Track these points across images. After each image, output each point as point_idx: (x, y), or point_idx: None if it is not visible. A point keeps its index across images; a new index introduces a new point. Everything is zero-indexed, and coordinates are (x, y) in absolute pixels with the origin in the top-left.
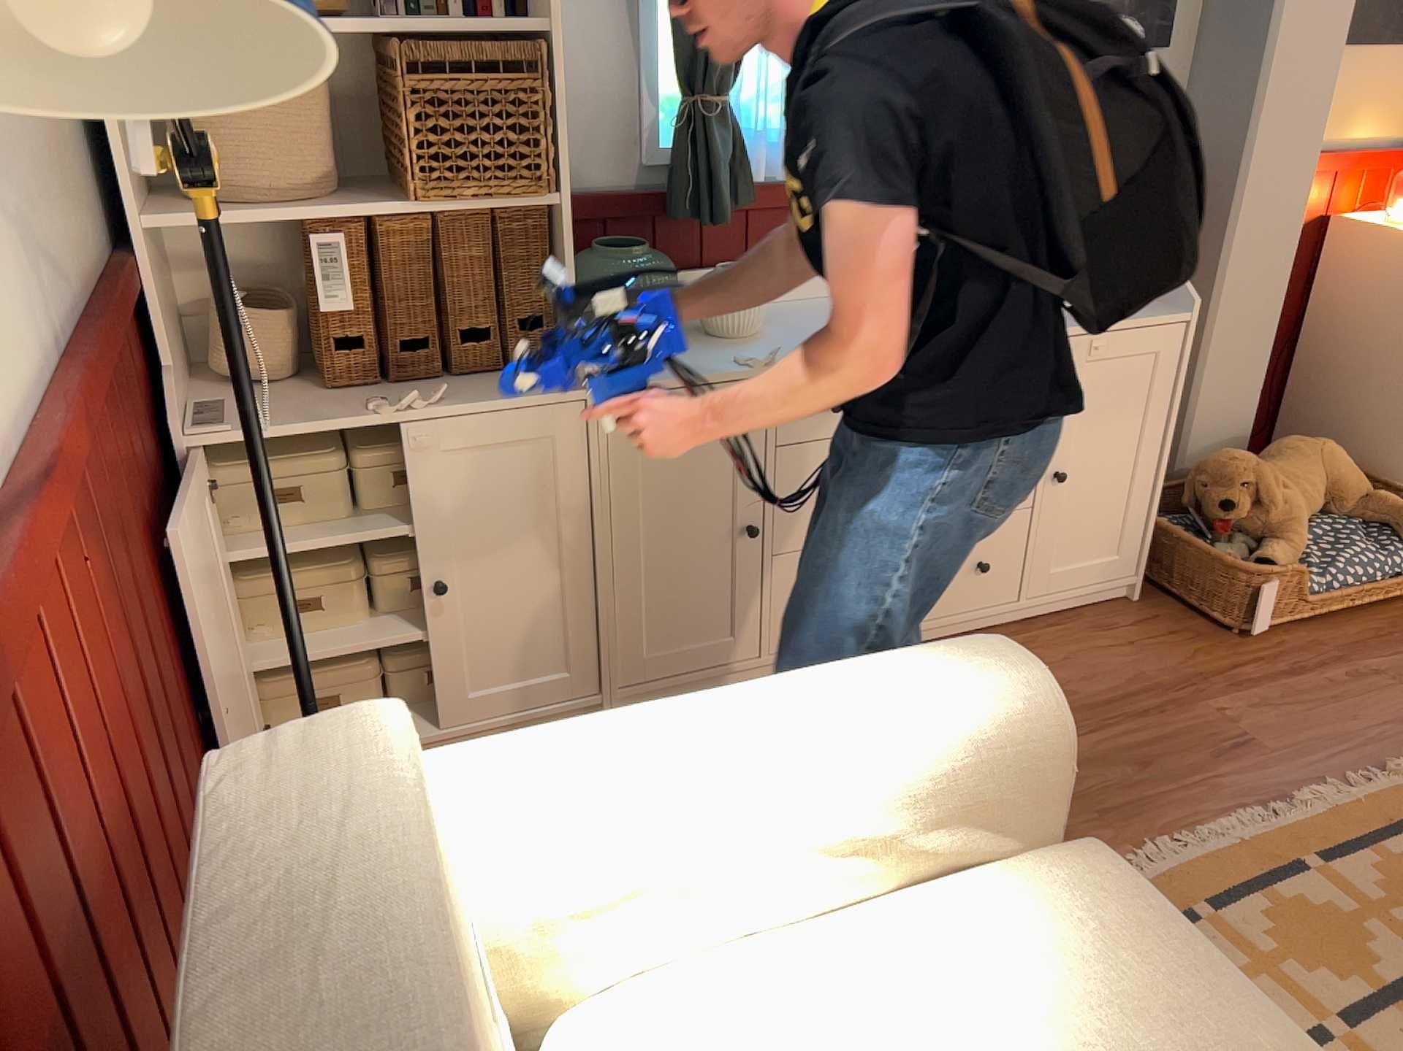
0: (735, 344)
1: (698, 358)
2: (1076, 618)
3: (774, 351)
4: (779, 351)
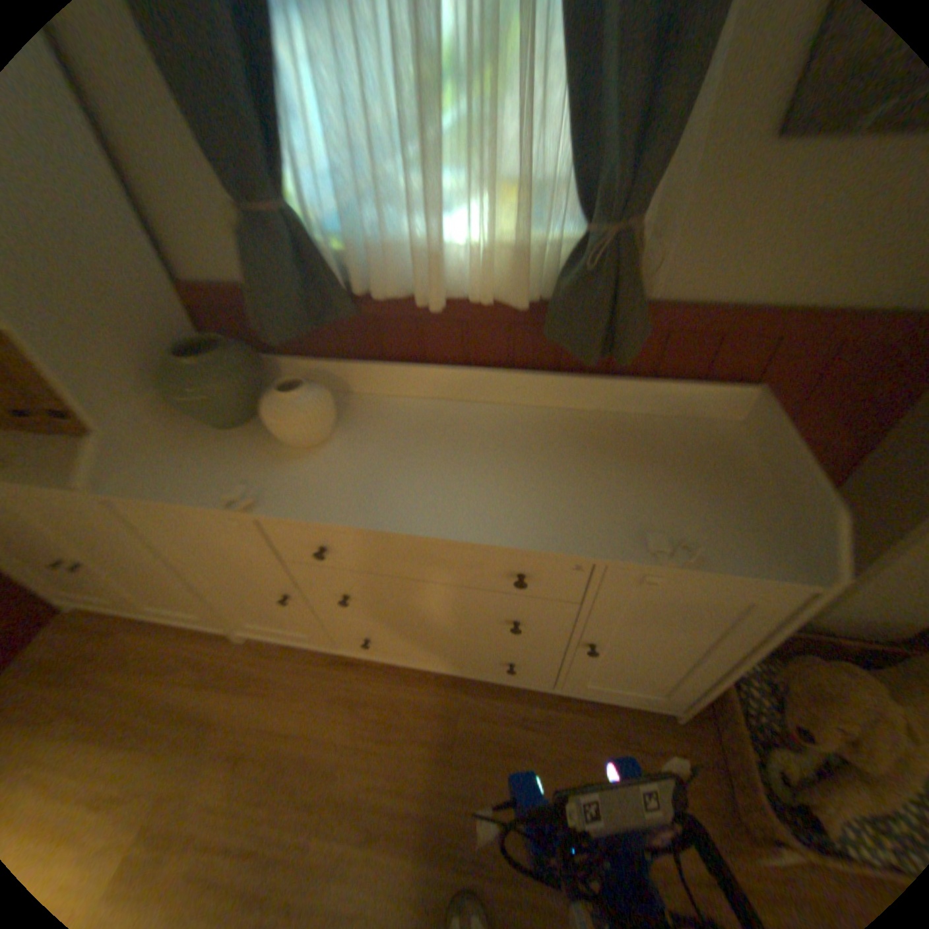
0: (280, 458)
1: (226, 470)
2: (608, 715)
3: (260, 494)
4: (257, 498)
